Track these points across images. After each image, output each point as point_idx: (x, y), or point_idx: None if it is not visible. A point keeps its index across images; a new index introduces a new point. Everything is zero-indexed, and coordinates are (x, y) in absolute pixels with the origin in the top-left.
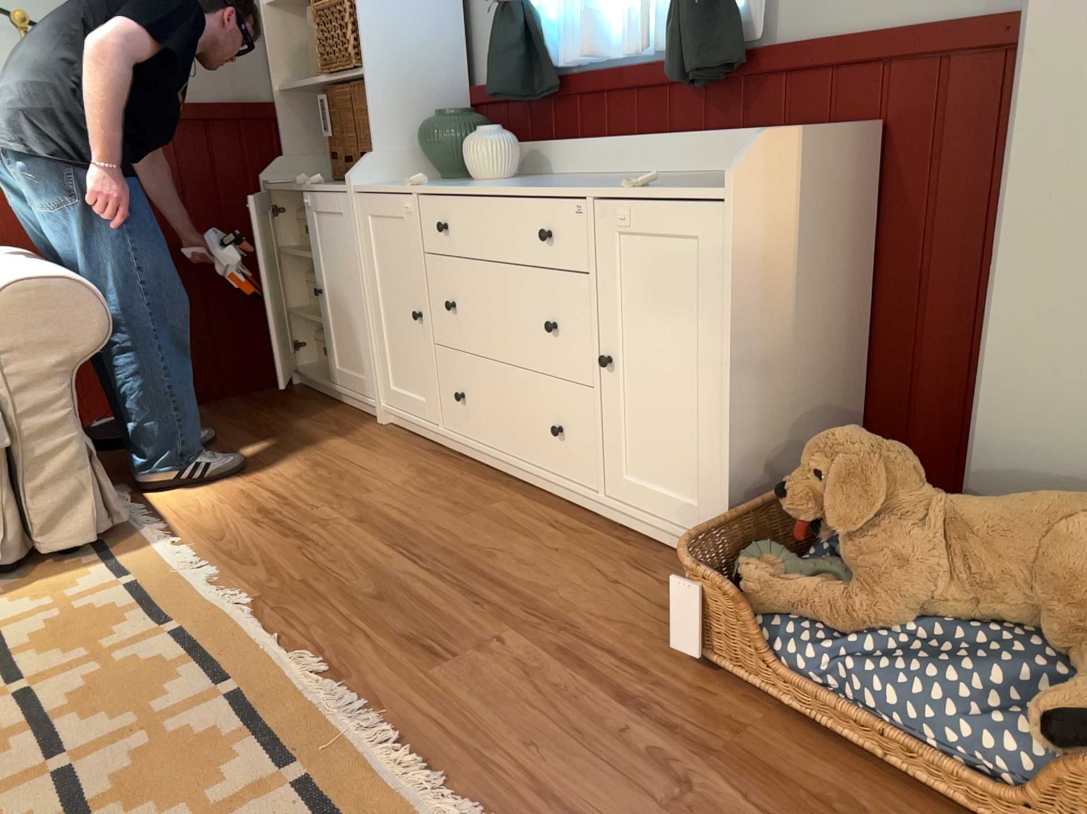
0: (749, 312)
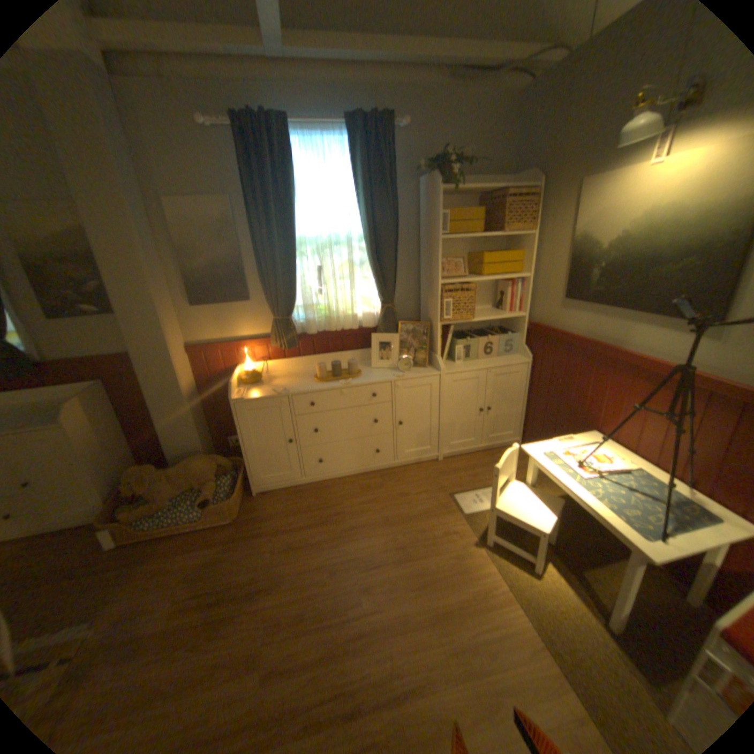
0: (84, 451)
